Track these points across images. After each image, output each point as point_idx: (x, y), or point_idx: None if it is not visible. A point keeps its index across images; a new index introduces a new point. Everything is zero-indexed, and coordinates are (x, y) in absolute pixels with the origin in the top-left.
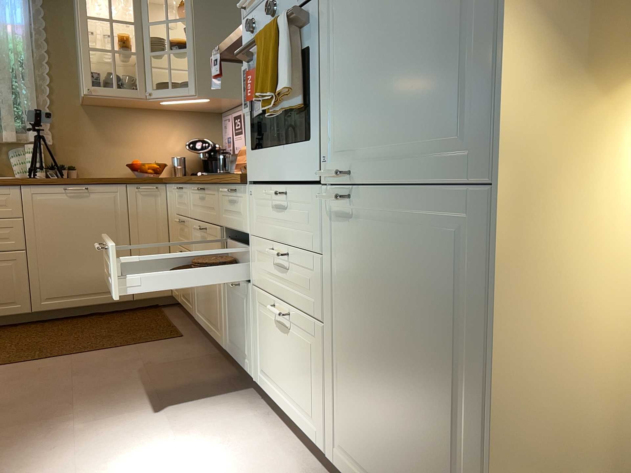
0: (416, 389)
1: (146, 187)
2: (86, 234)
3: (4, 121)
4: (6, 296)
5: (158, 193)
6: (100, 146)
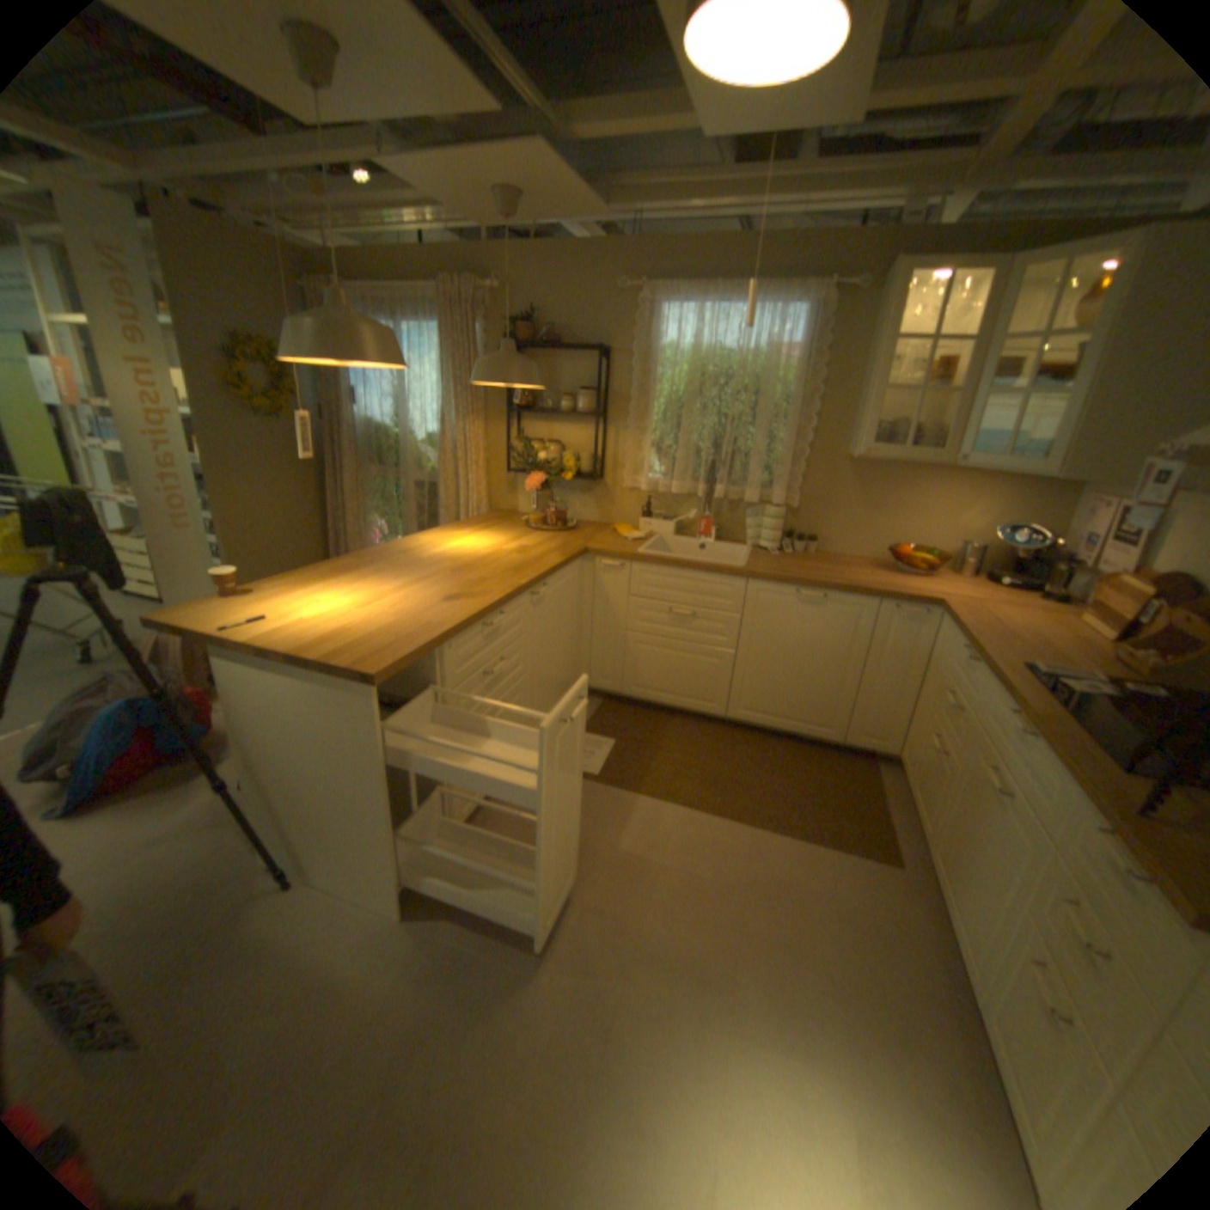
0: None
1: (911, 611)
2: (807, 651)
3: (749, 477)
4: (704, 693)
5: (926, 620)
6: (857, 513)
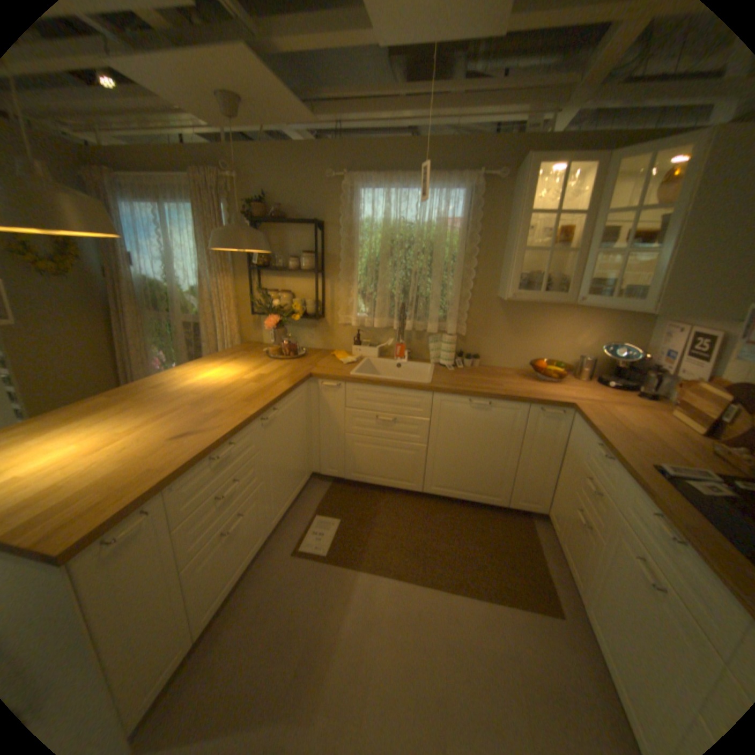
0: None
1: (553, 412)
2: (479, 442)
3: (430, 314)
4: (406, 475)
5: (563, 418)
6: (506, 337)
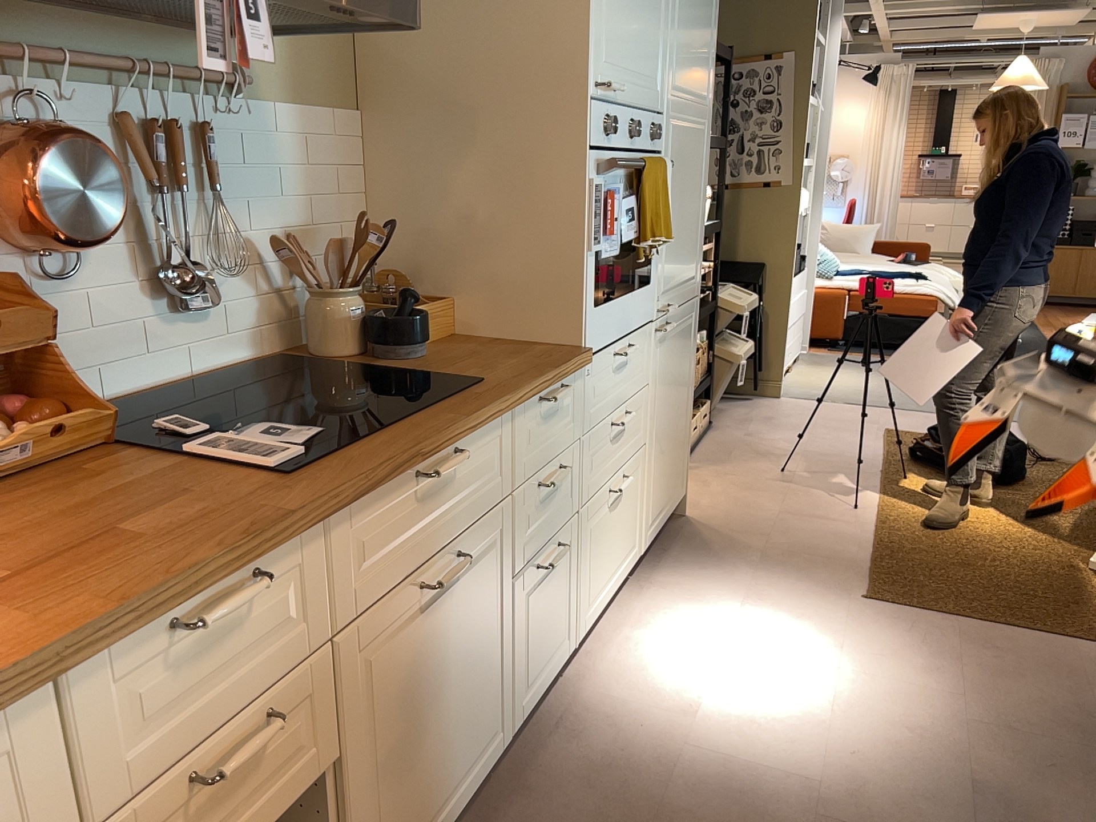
0: (678, 417)
1: None
2: None
3: None
4: None
5: None
6: None
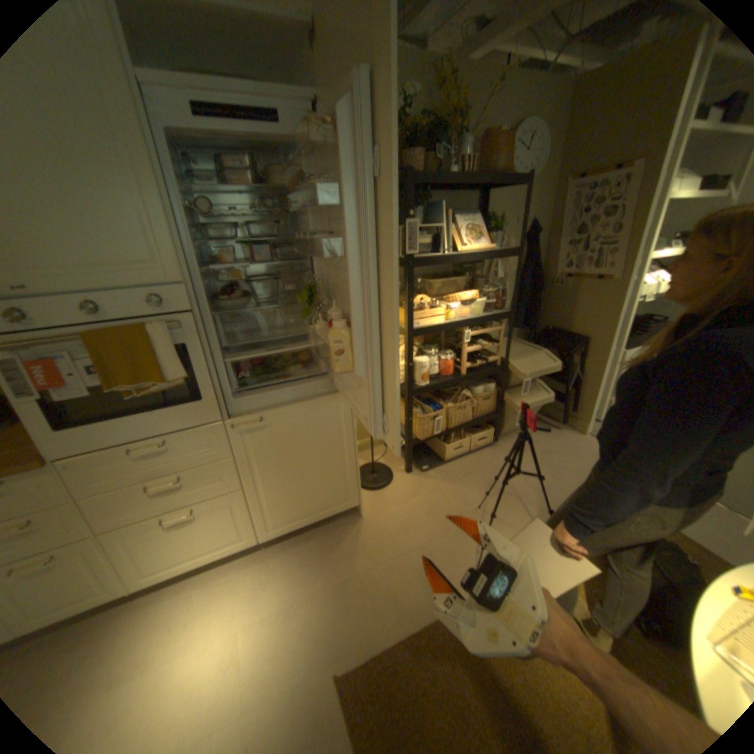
0: (317, 468)
1: None
2: None
3: None
4: None
5: None
6: None
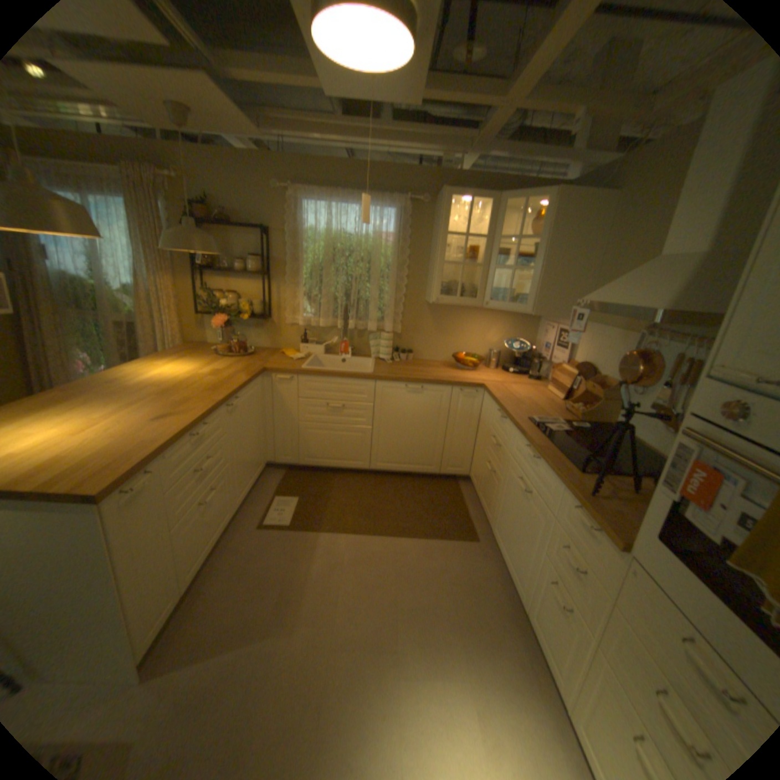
0: None
1: (468, 392)
2: (414, 421)
3: (370, 315)
4: (355, 455)
5: (476, 396)
6: (433, 335)
